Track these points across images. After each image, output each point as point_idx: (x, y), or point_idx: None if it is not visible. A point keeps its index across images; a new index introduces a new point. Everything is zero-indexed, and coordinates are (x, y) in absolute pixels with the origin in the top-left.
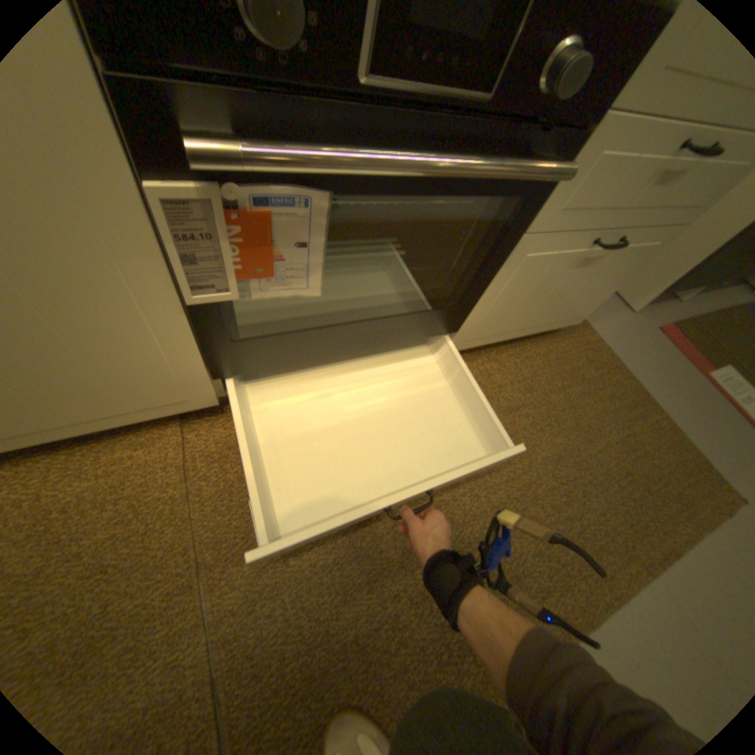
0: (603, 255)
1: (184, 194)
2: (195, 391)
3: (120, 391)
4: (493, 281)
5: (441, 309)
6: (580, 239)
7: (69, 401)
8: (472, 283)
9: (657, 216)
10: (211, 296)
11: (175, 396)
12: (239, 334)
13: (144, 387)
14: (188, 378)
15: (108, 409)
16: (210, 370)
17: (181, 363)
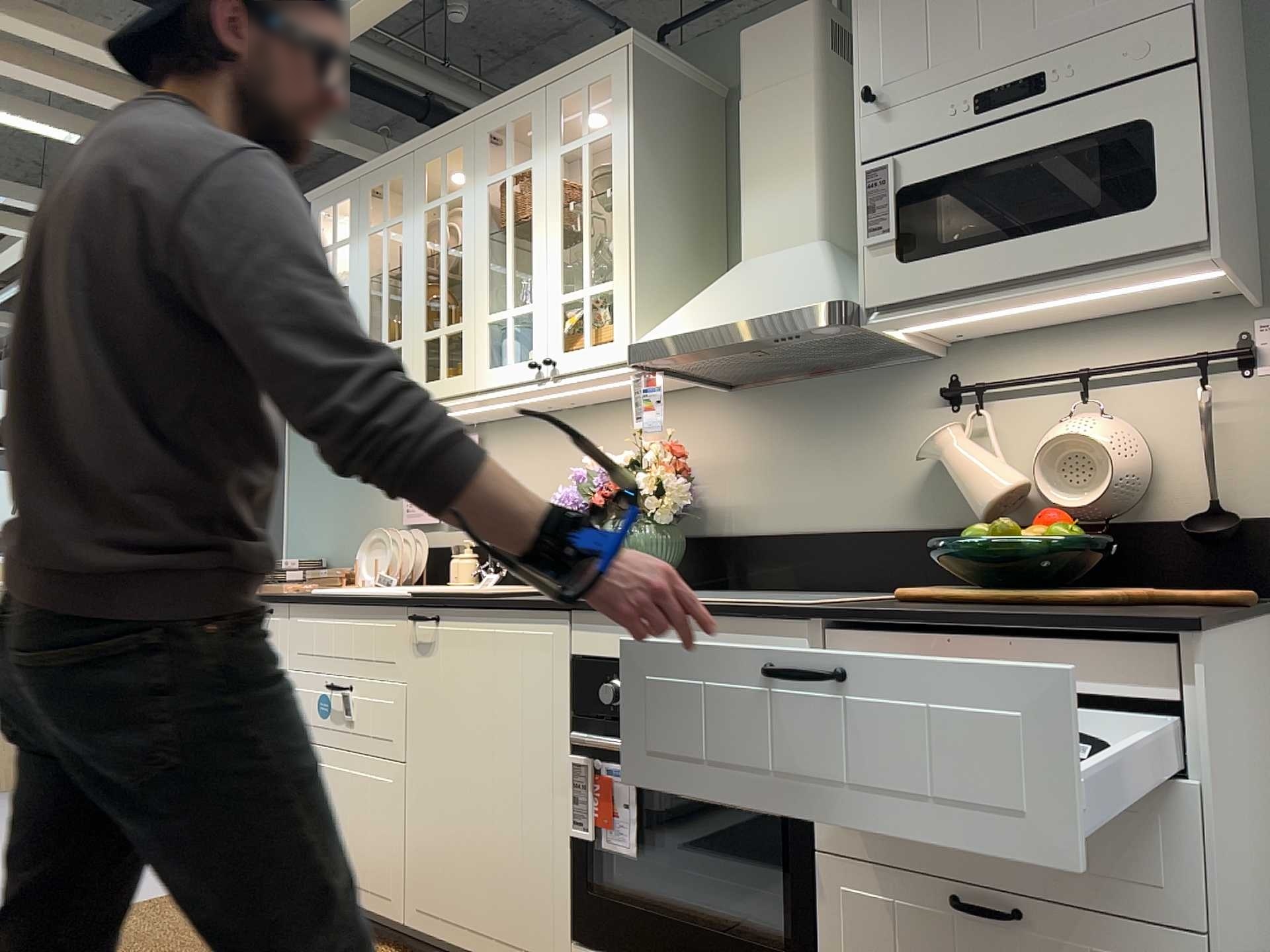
0: (1003, 941)
1: (580, 764)
2: (558, 951)
3: (525, 915)
4: (819, 924)
5: (768, 950)
6: (913, 885)
7: (504, 908)
8: (791, 916)
9: (1048, 881)
10: (580, 835)
11: (547, 947)
12: (594, 889)
13: (536, 919)
14: (558, 927)
15: (514, 935)
16: (573, 929)
17: (558, 902)
